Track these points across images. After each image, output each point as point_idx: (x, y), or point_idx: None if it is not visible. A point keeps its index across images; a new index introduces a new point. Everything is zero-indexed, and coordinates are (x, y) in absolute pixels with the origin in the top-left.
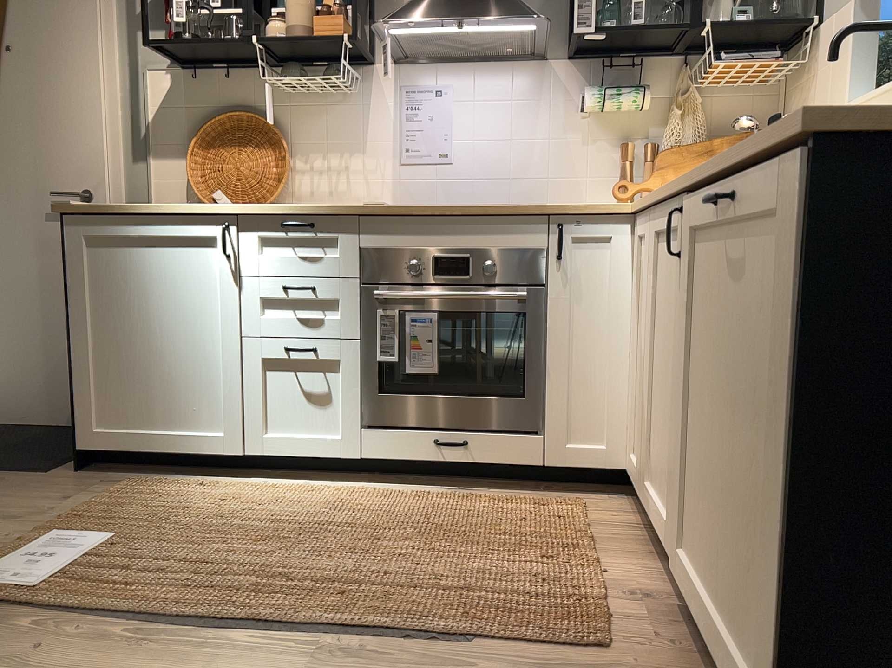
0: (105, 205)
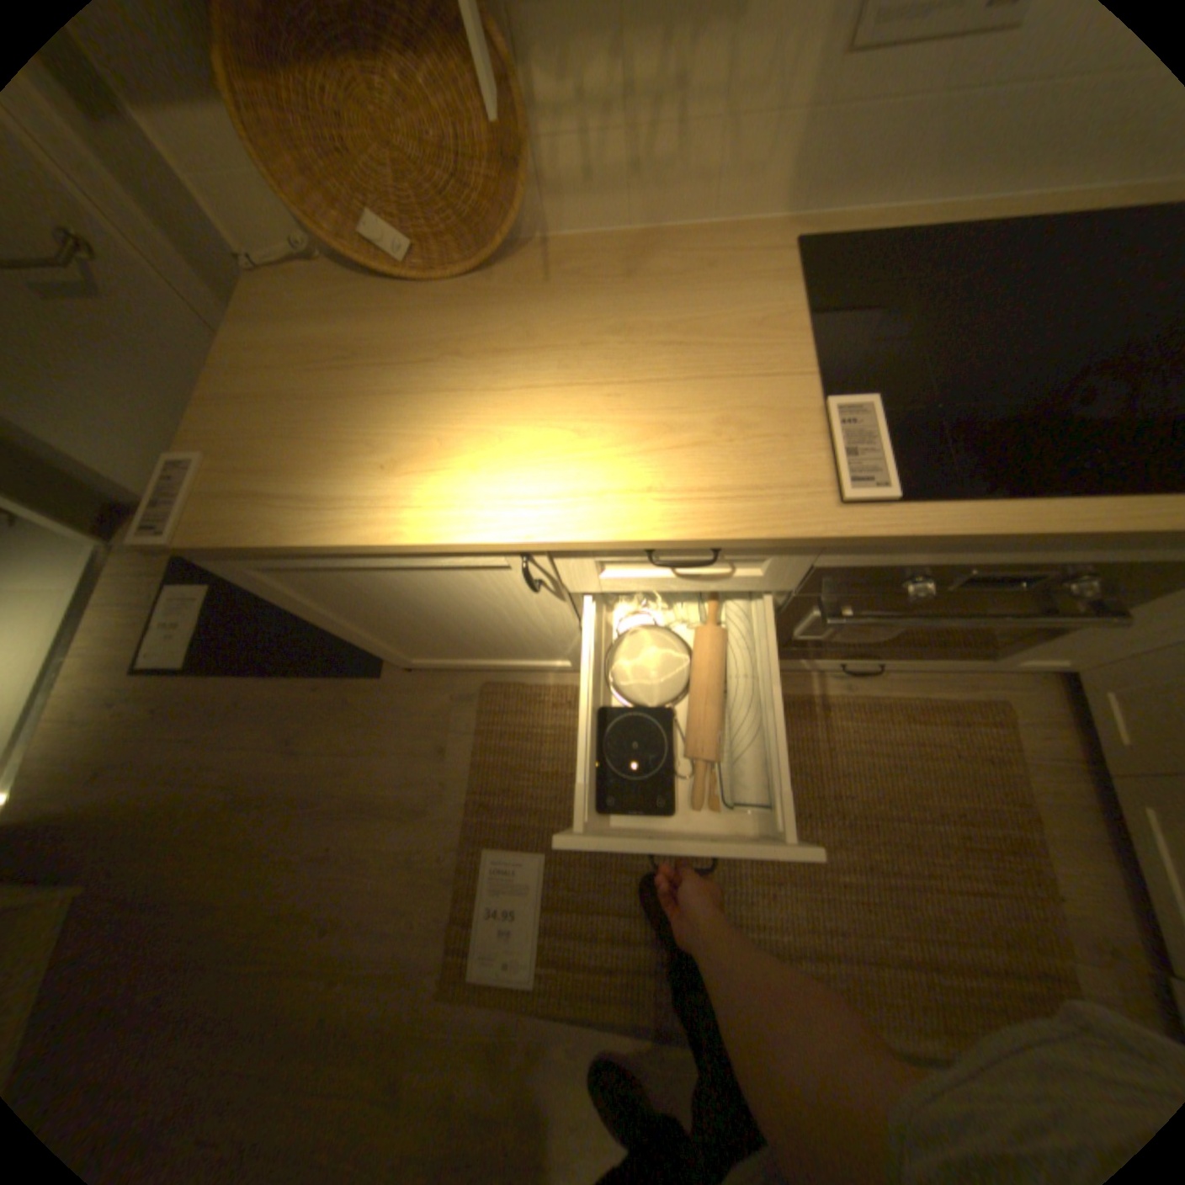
0: (243, 540)
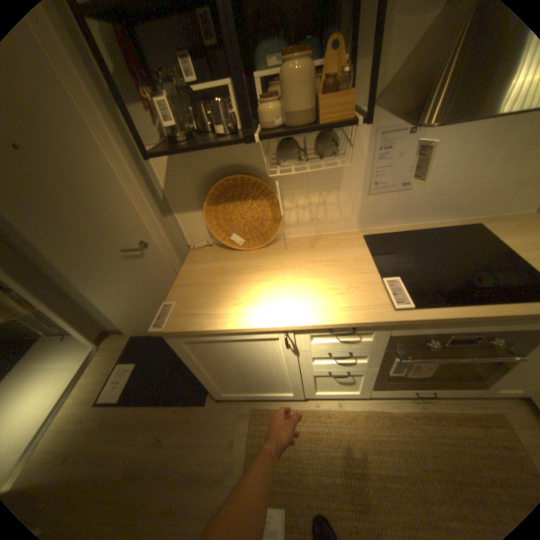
0: (189, 328)
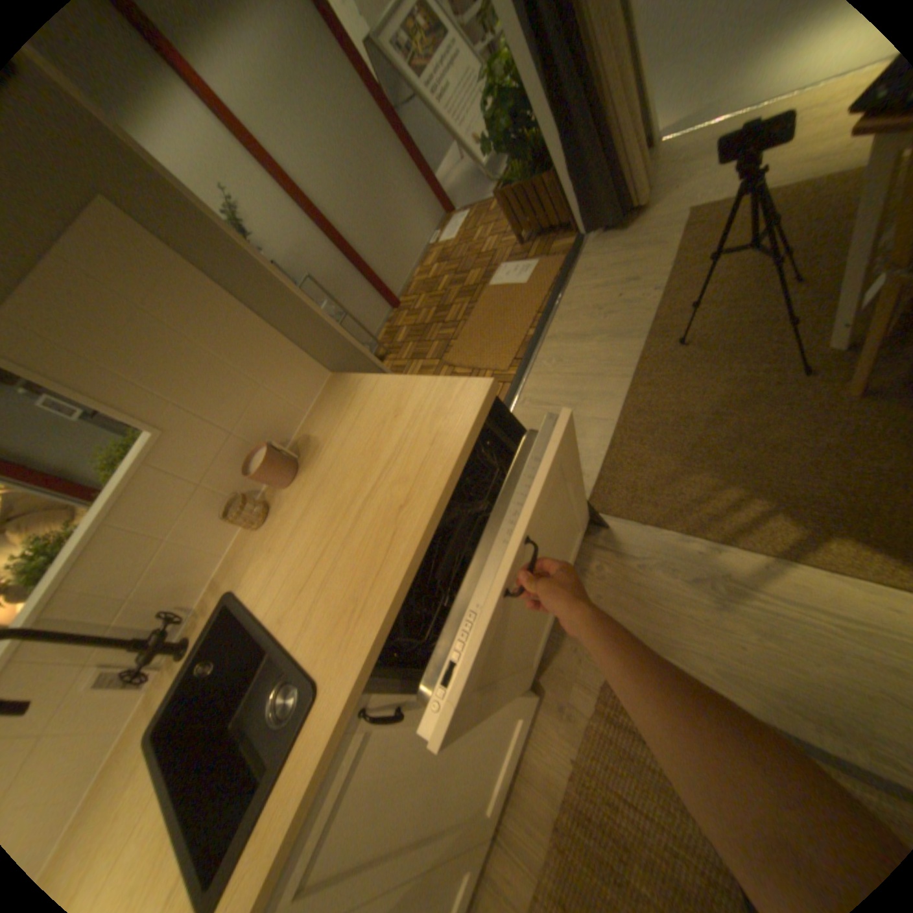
0: None
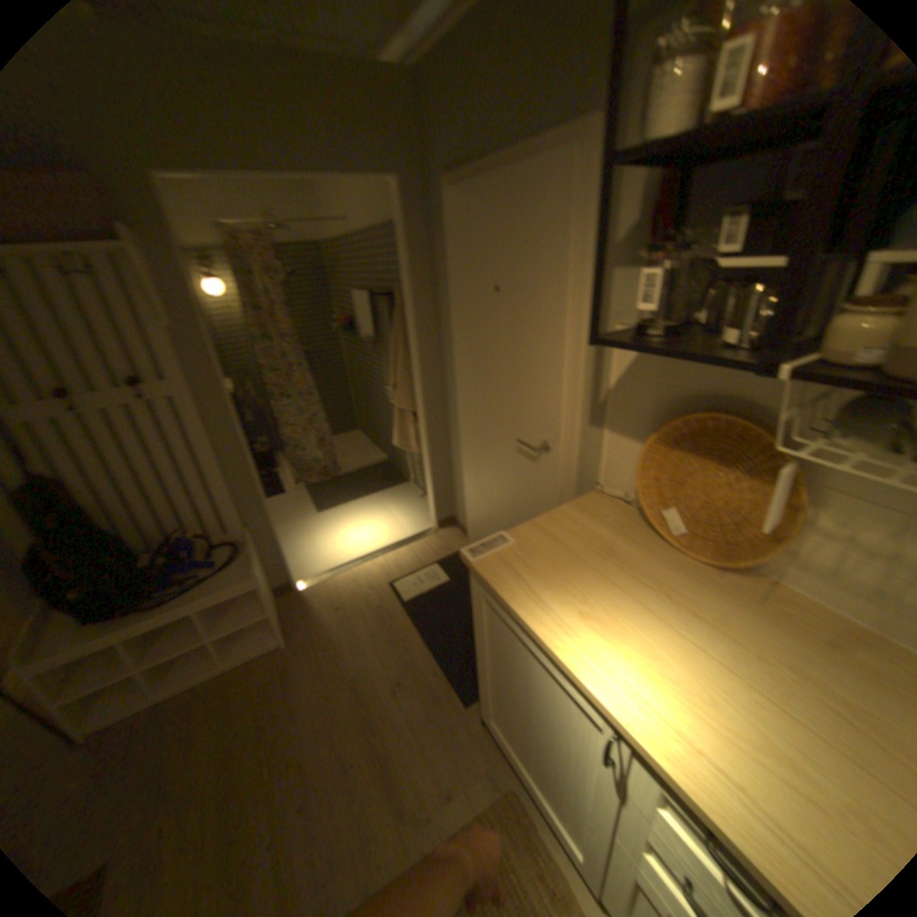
0: (496, 587)
